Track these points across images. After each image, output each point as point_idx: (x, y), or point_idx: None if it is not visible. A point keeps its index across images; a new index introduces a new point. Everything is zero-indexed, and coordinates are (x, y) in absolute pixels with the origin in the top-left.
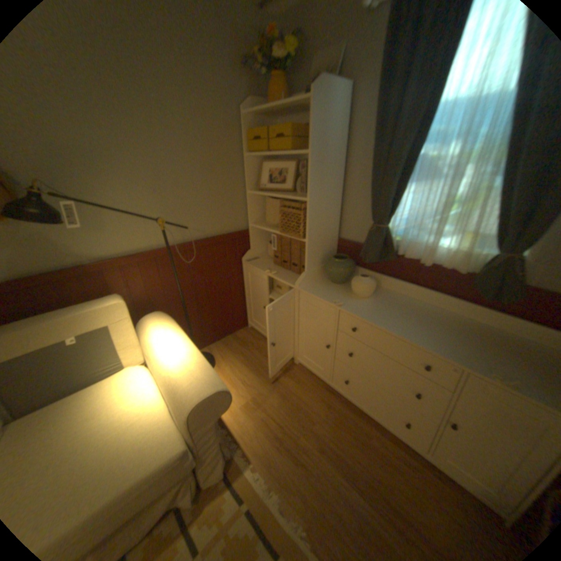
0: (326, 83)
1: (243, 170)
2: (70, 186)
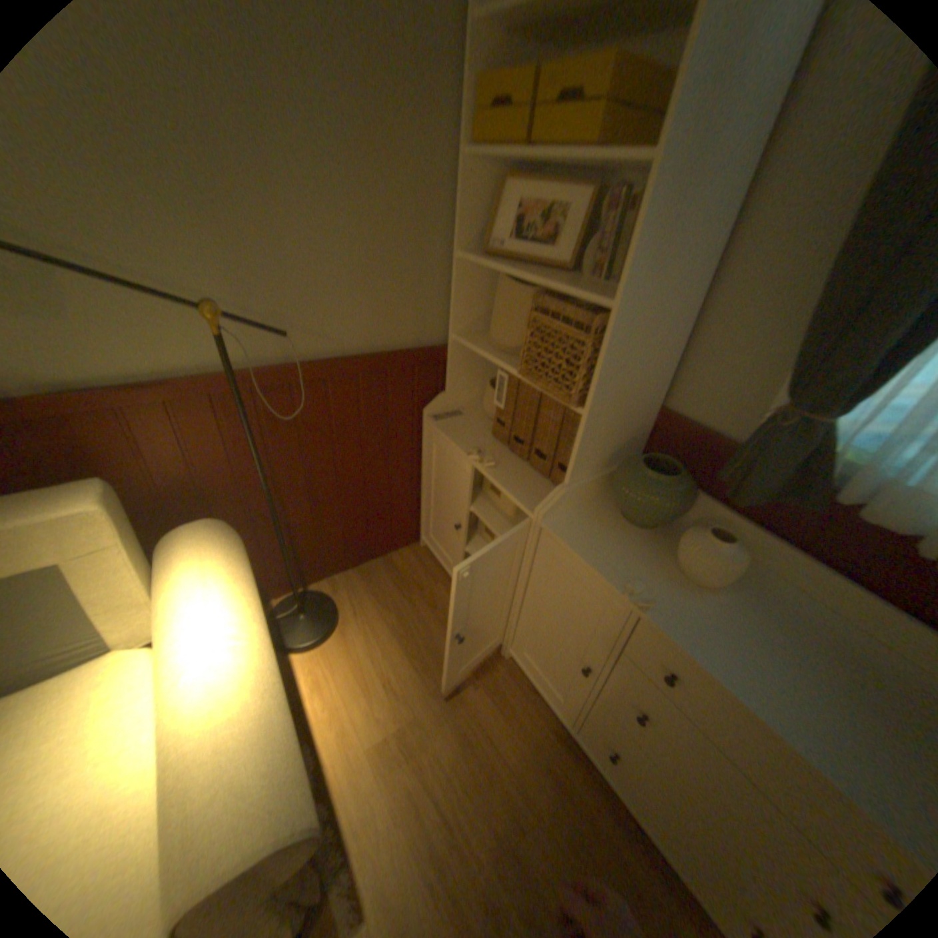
0: None
1: (453, 197)
2: None
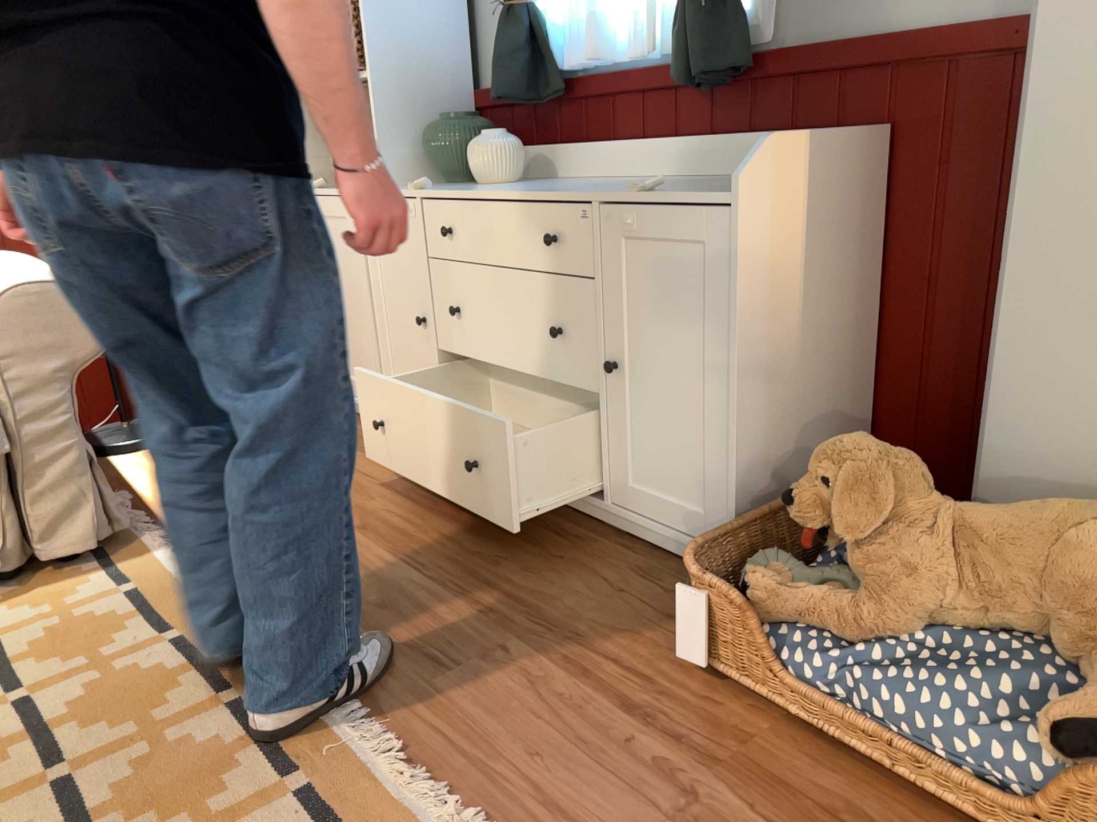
0: None
1: None
2: None
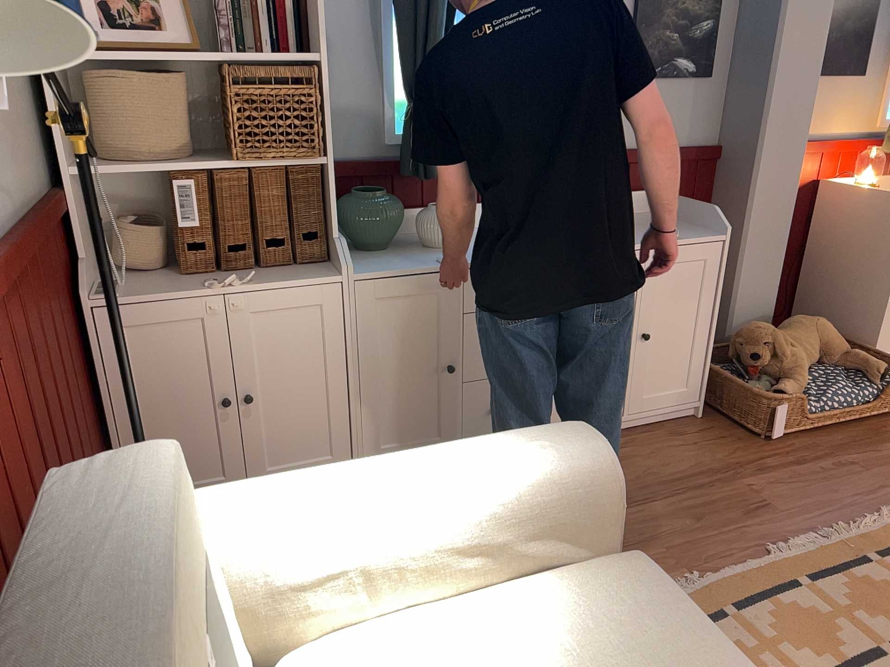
0: None
1: None
2: None
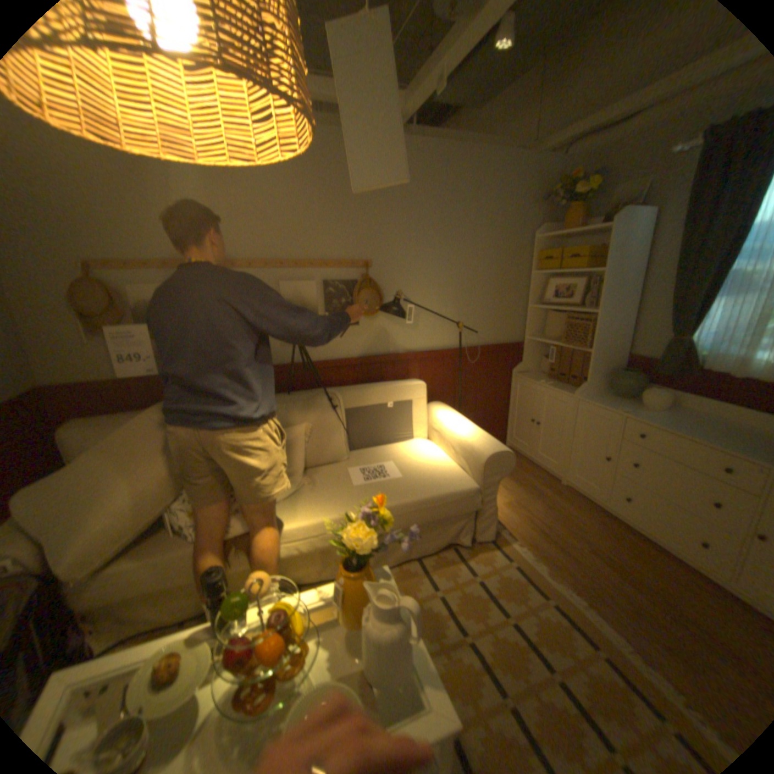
0: (627, 215)
1: (527, 287)
2: (406, 297)
